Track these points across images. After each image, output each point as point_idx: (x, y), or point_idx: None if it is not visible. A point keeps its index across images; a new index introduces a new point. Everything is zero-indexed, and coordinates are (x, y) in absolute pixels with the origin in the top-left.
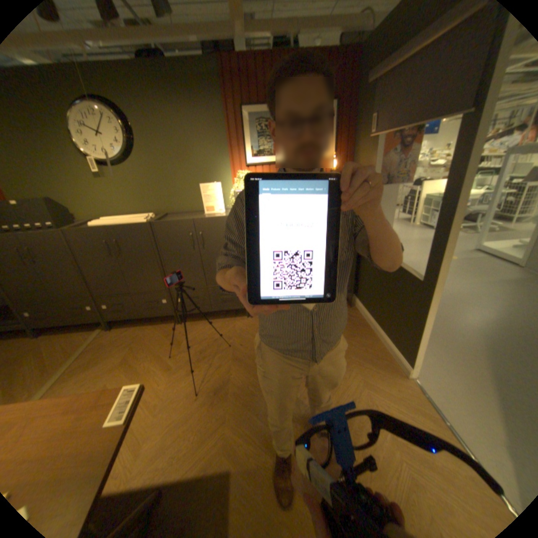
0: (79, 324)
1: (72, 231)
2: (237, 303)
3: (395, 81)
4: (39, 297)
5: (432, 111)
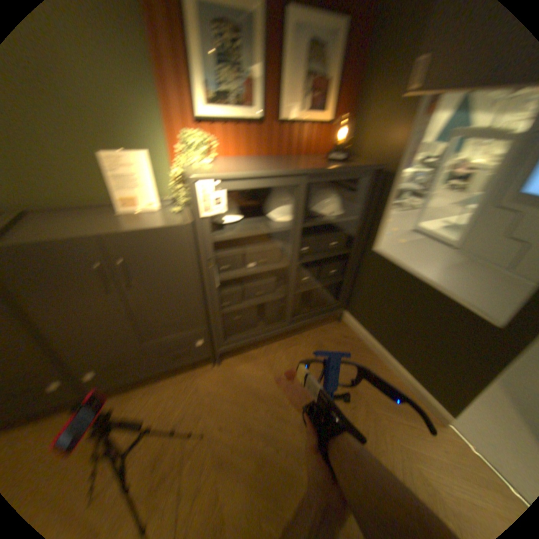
0: None
1: None
2: (194, 356)
3: None
4: None
5: None
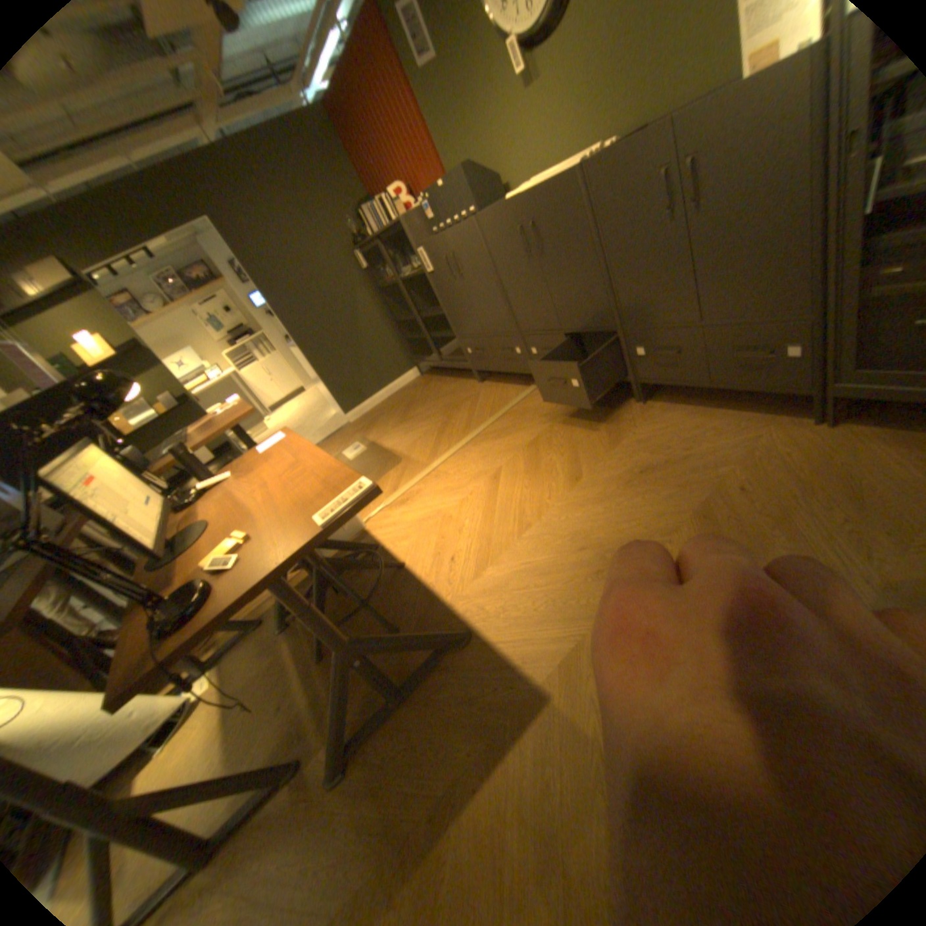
0: (512, 372)
1: (484, 215)
2: (786, 378)
3: None
4: (473, 327)
5: None
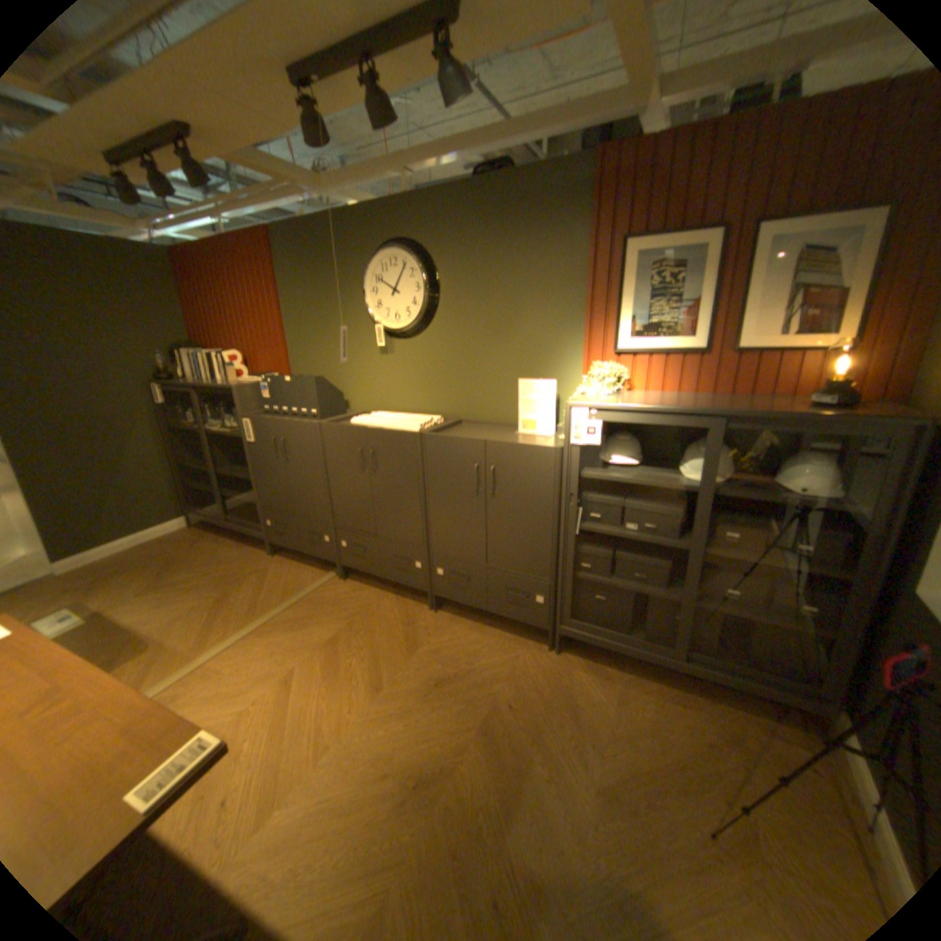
0: (312, 555)
1: (328, 427)
2: (532, 615)
3: None
4: (281, 504)
5: None
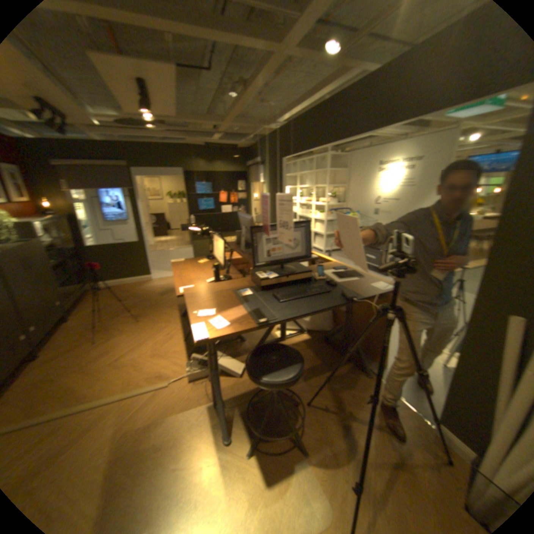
0: None
1: None
2: (56, 313)
3: (76, 170)
4: None
5: (112, 186)
